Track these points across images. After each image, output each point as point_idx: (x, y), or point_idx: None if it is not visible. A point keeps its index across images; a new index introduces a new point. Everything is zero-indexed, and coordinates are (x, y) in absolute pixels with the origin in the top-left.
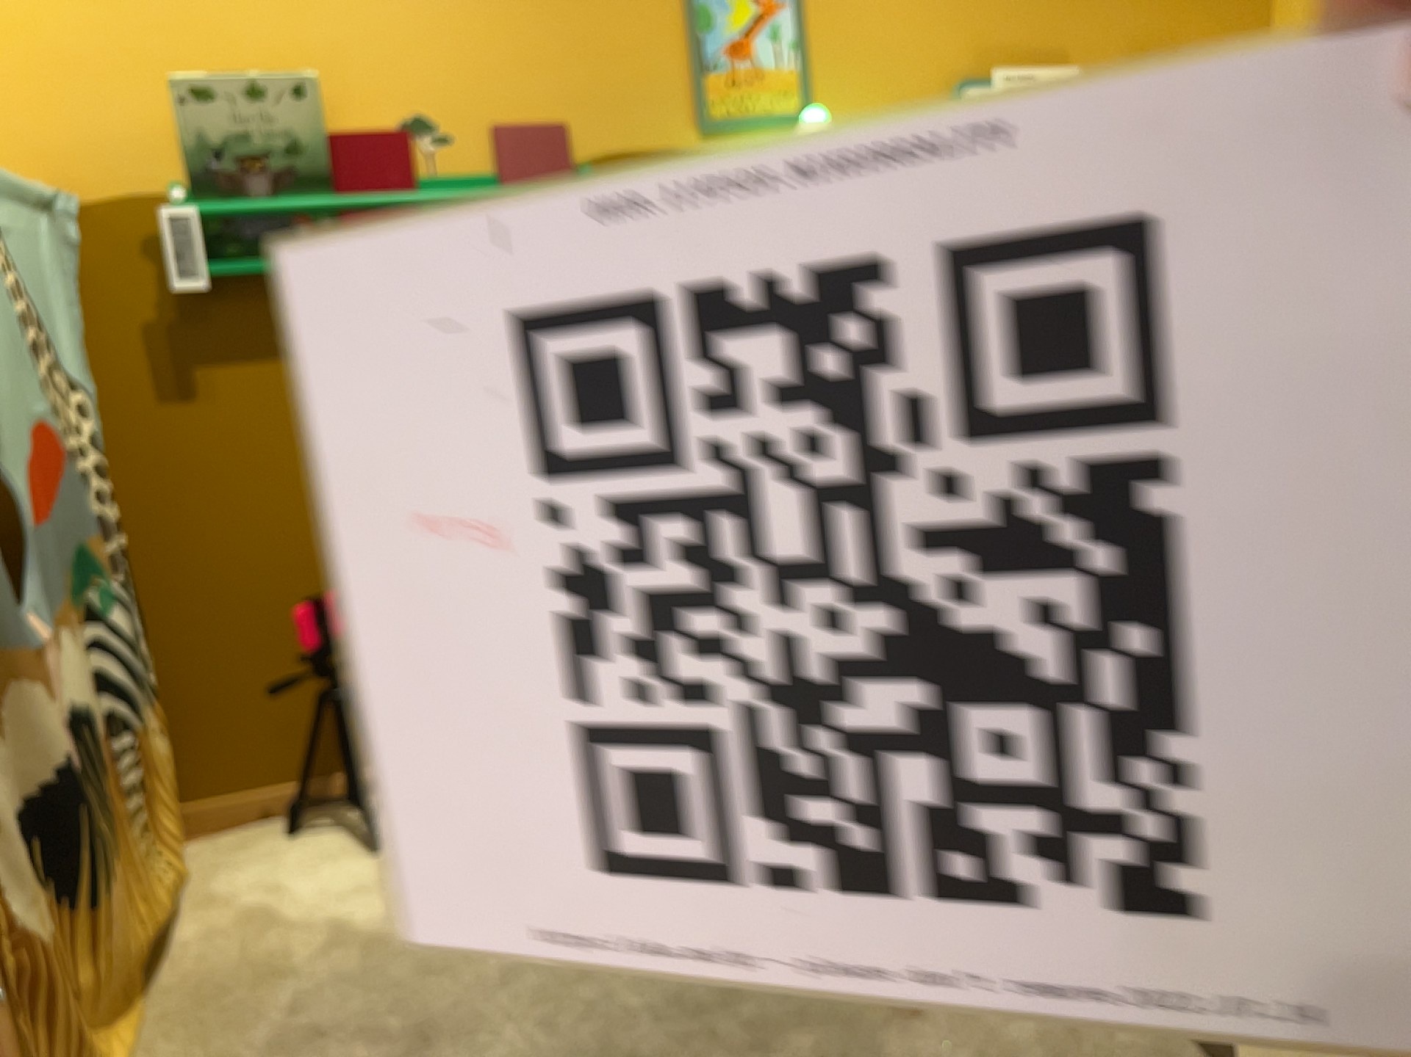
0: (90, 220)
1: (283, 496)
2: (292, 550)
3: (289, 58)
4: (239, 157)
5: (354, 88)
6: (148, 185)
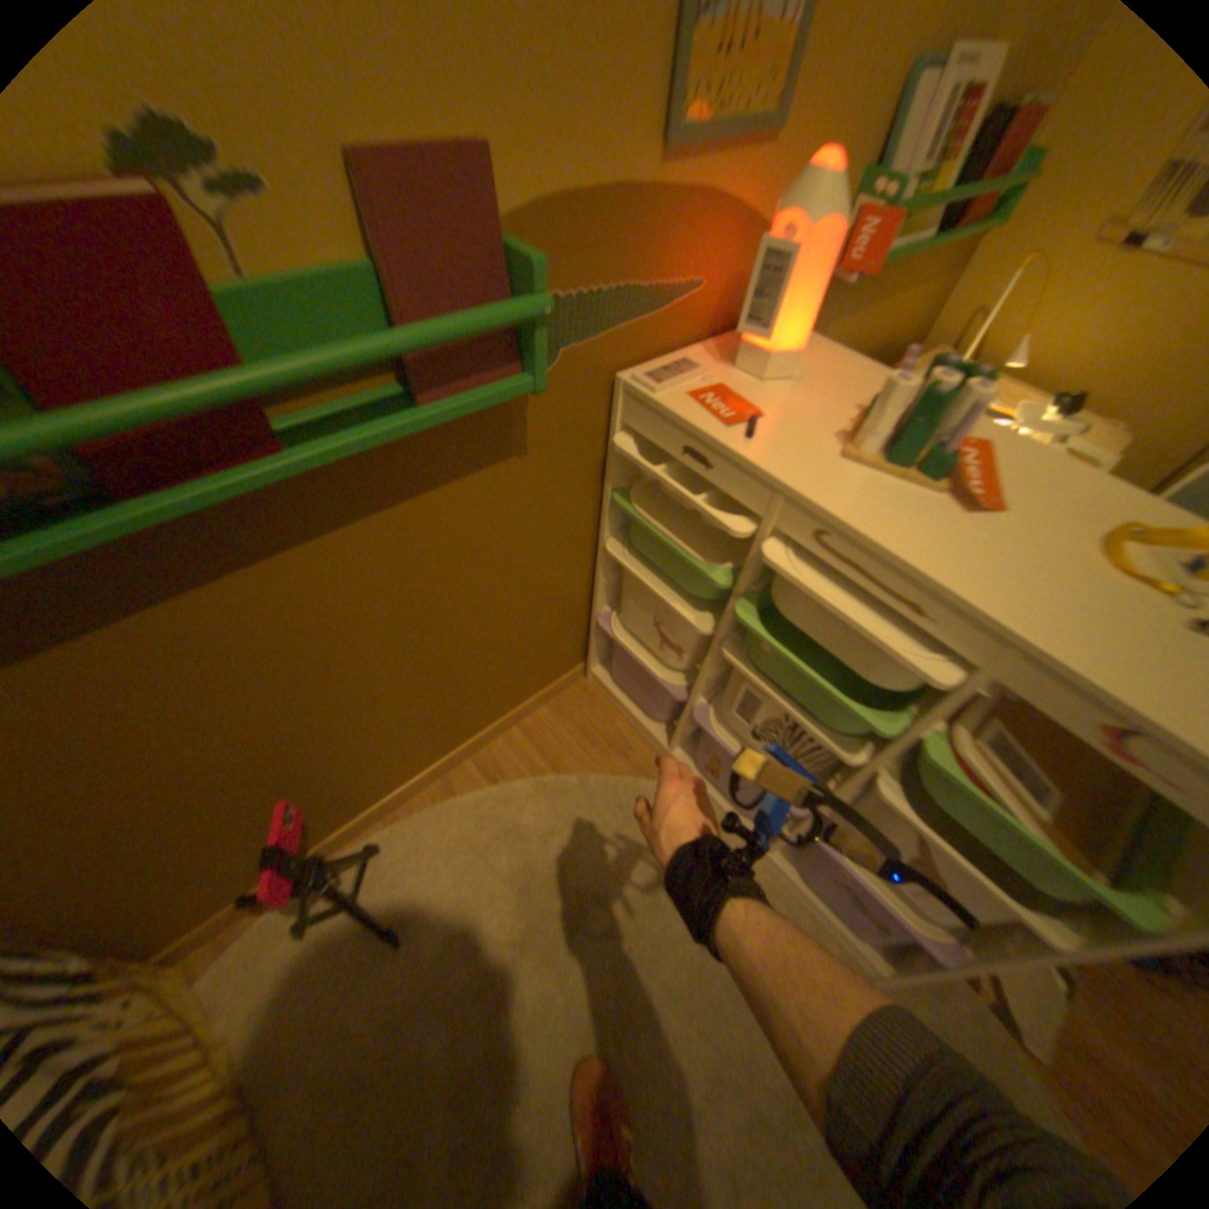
0: None
1: (160, 756)
2: (197, 781)
3: None
4: None
5: None
6: None
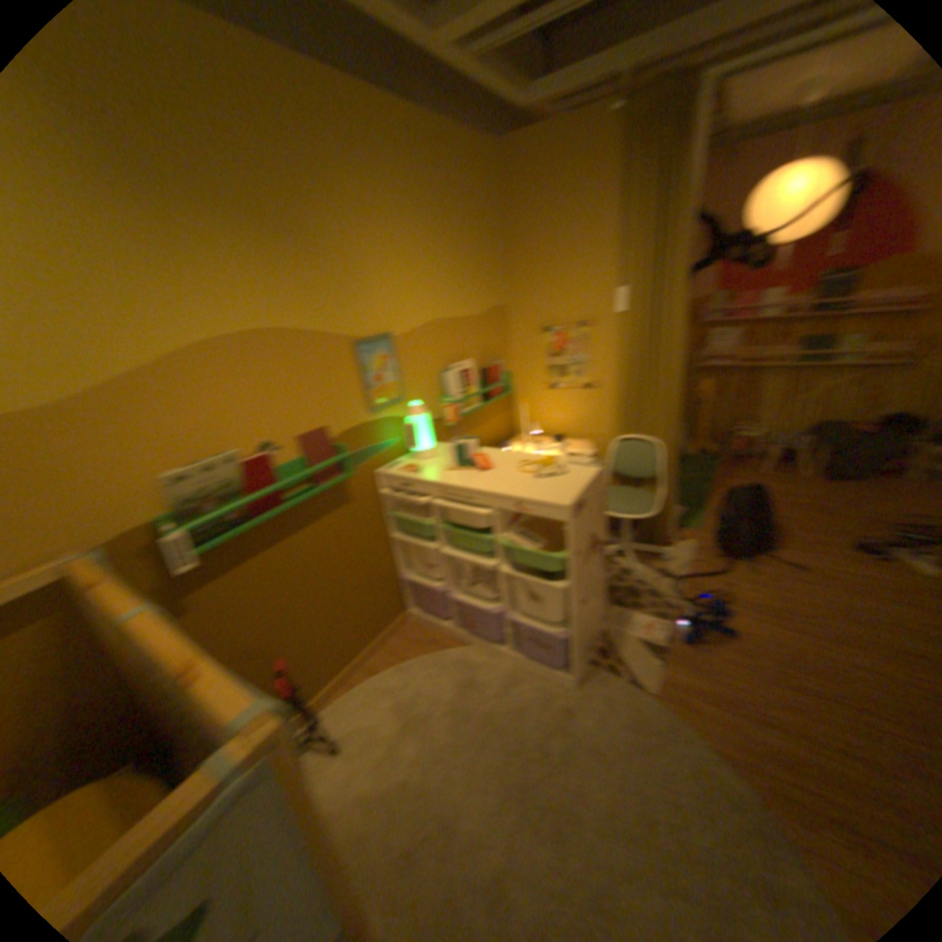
0: (93, 558)
1: (232, 636)
2: (240, 656)
3: (190, 435)
4: (193, 501)
5: (226, 439)
6: (125, 526)
